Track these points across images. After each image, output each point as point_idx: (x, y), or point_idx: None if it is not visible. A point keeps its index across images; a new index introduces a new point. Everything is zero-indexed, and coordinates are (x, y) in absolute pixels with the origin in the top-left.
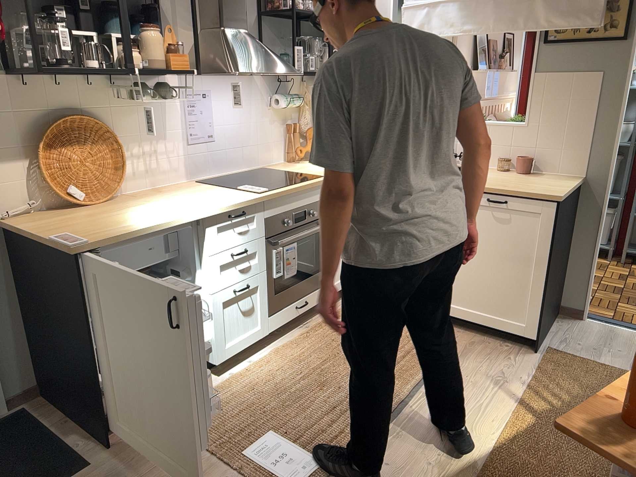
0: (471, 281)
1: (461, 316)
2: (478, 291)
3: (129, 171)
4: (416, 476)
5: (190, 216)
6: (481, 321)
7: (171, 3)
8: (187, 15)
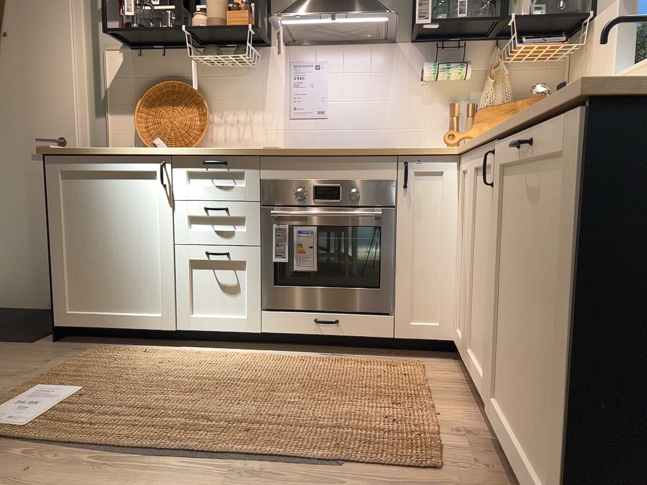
0: (516, 354)
1: (504, 436)
2: (521, 381)
3: (220, 137)
4: None
5: (151, 149)
6: (518, 461)
7: None
8: None
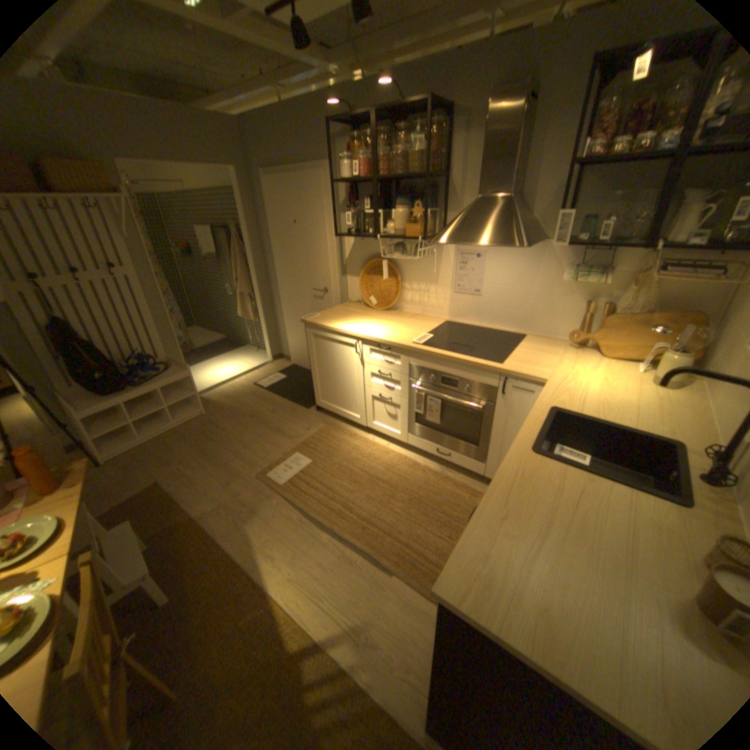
0: None
1: None
2: None
3: (408, 298)
4: (259, 531)
5: (350, 332)
6: None
7: (460, 175)
8: (475, 183)
